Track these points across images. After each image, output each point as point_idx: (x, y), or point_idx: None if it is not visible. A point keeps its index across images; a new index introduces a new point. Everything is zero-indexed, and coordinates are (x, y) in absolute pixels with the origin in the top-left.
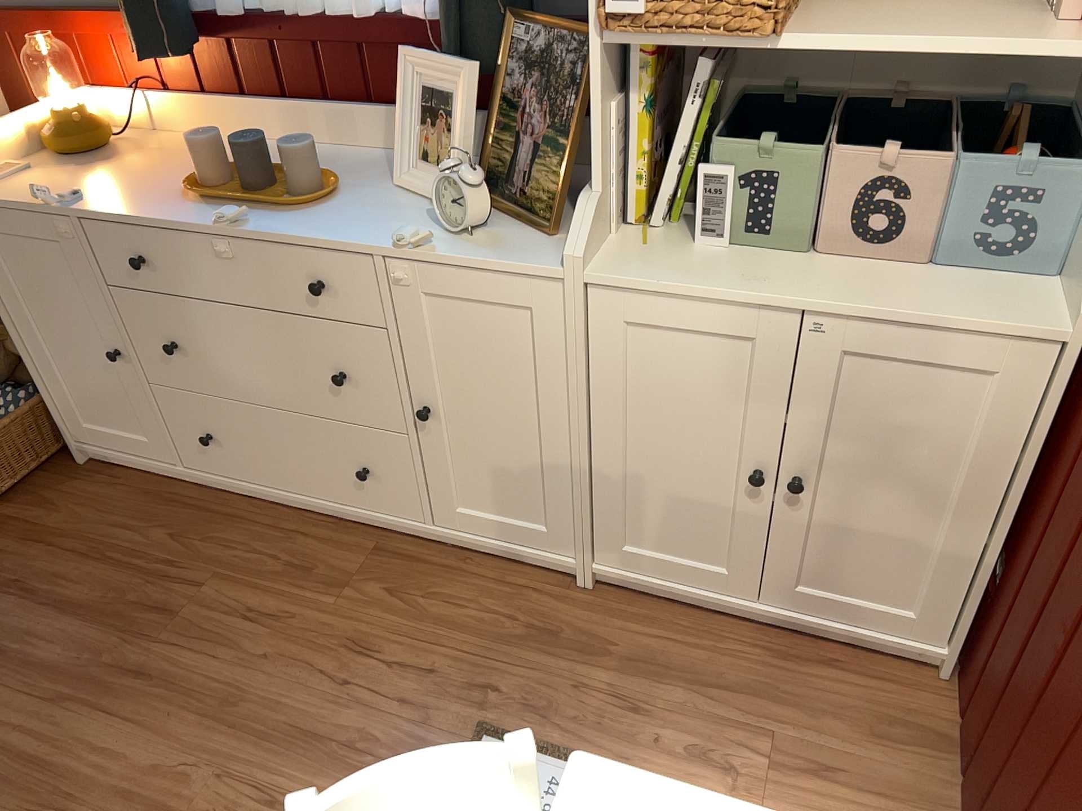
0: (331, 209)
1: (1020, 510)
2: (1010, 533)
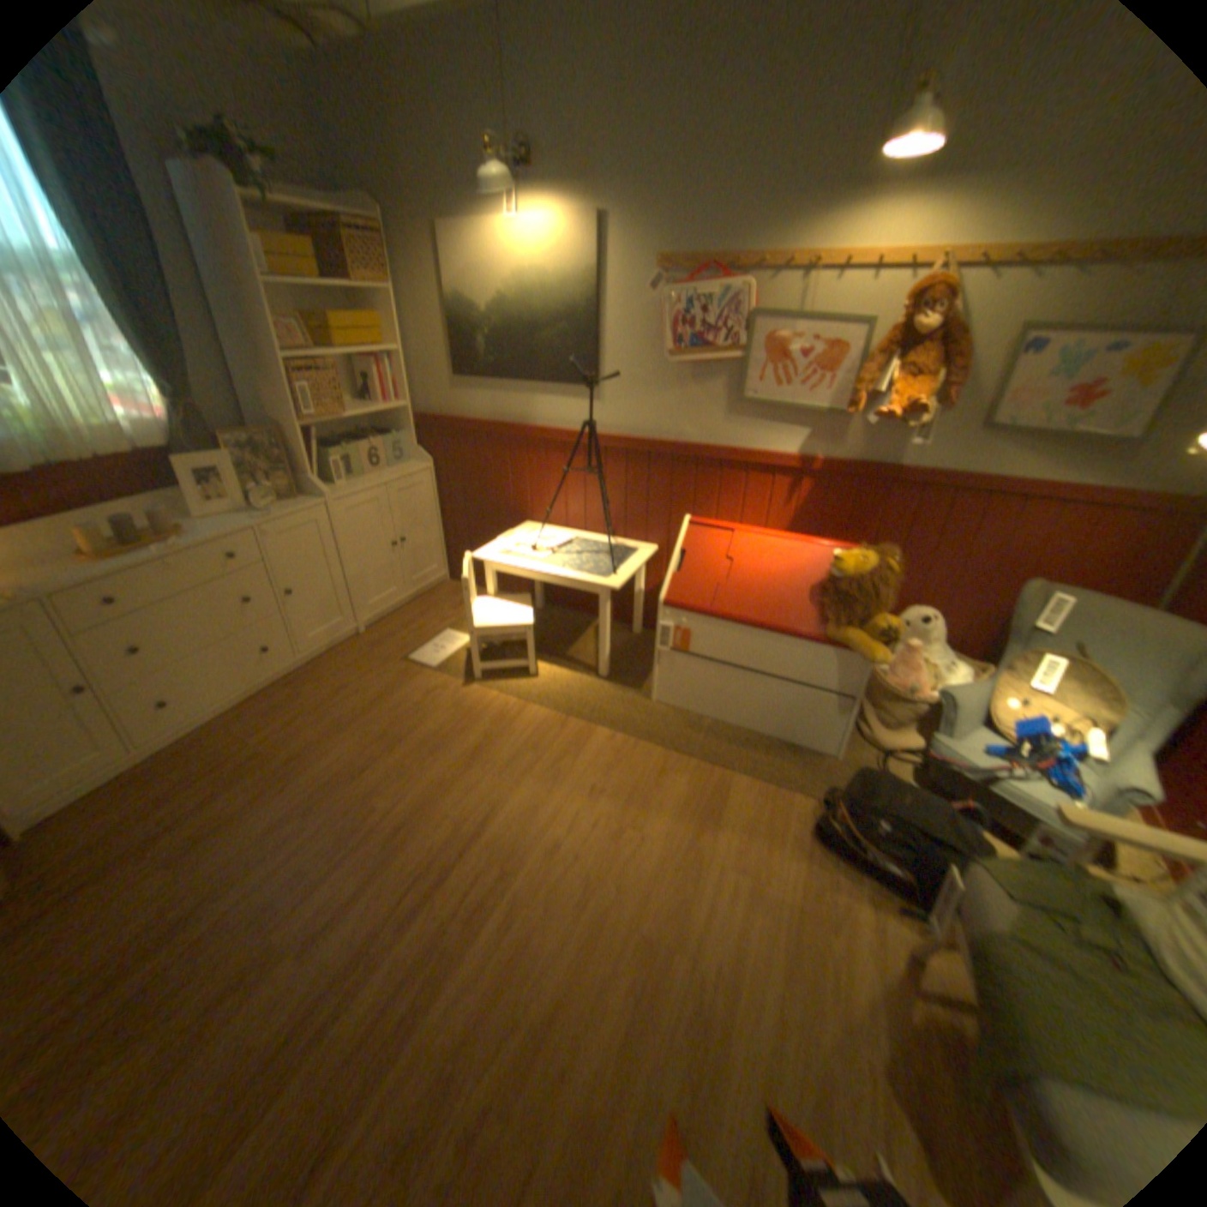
0: (187, 531)
1: (441, 516)
2: (442, 524)
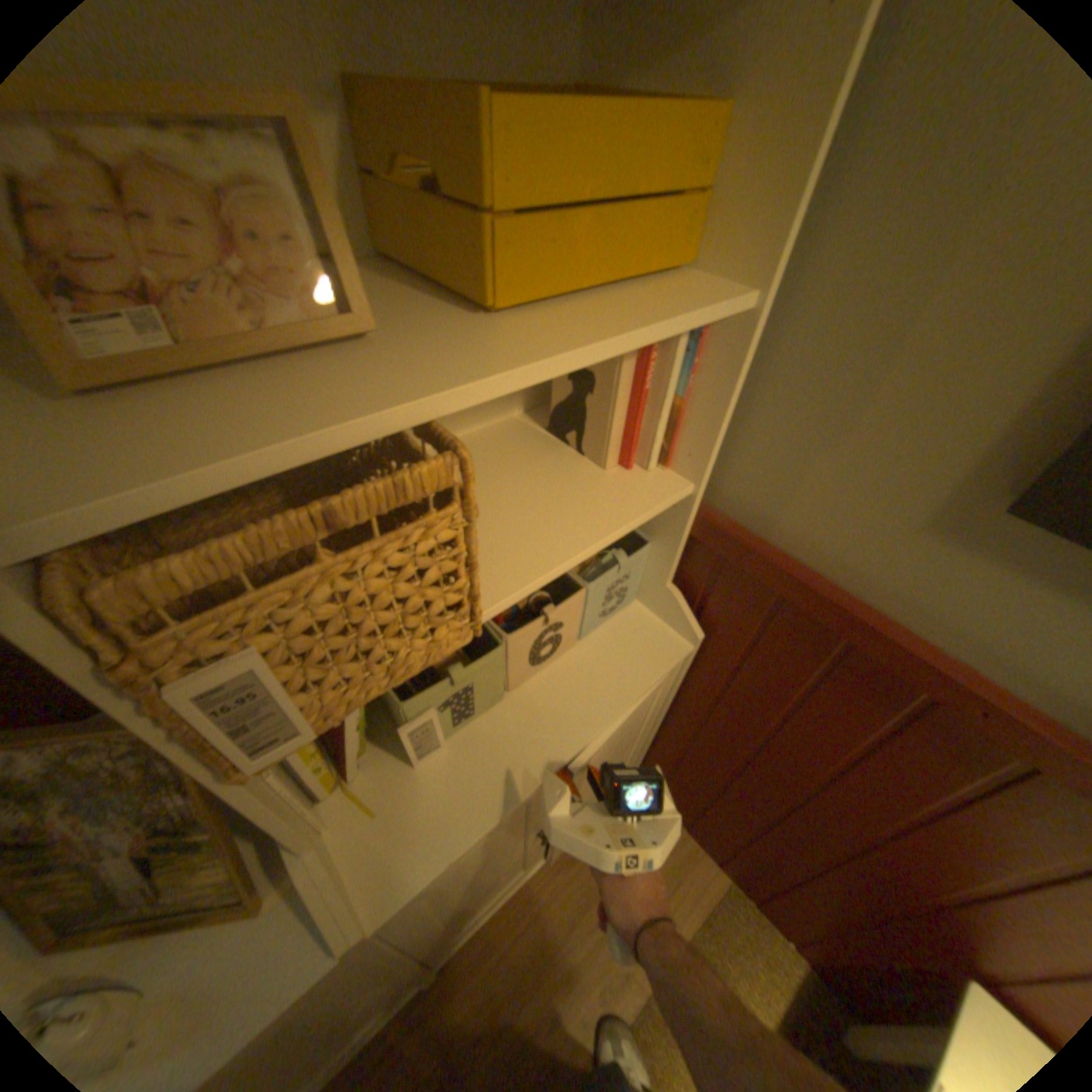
0: None
1: (671, 715)
2: (666, 725)
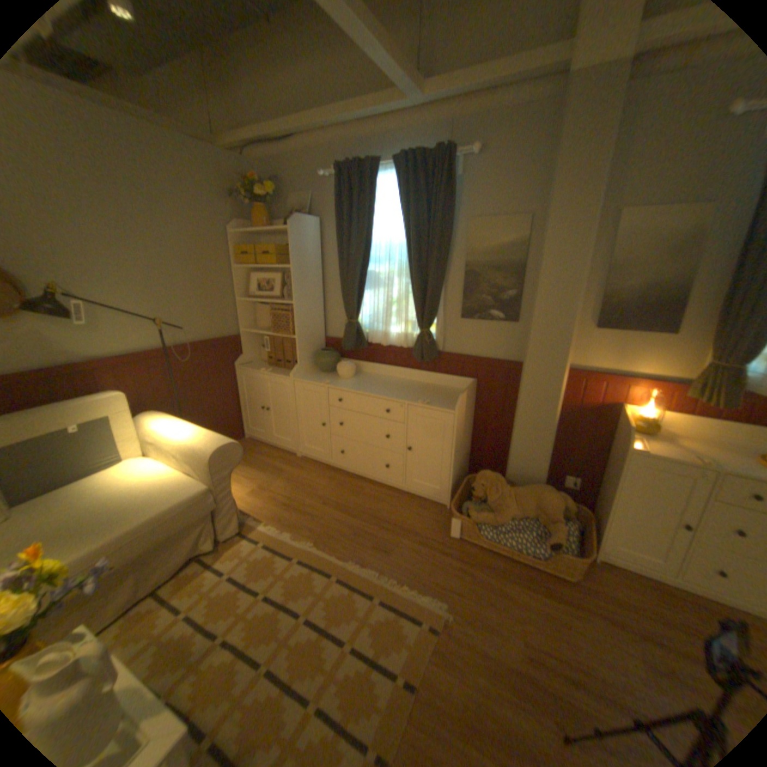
0: None
1: None
2: None
